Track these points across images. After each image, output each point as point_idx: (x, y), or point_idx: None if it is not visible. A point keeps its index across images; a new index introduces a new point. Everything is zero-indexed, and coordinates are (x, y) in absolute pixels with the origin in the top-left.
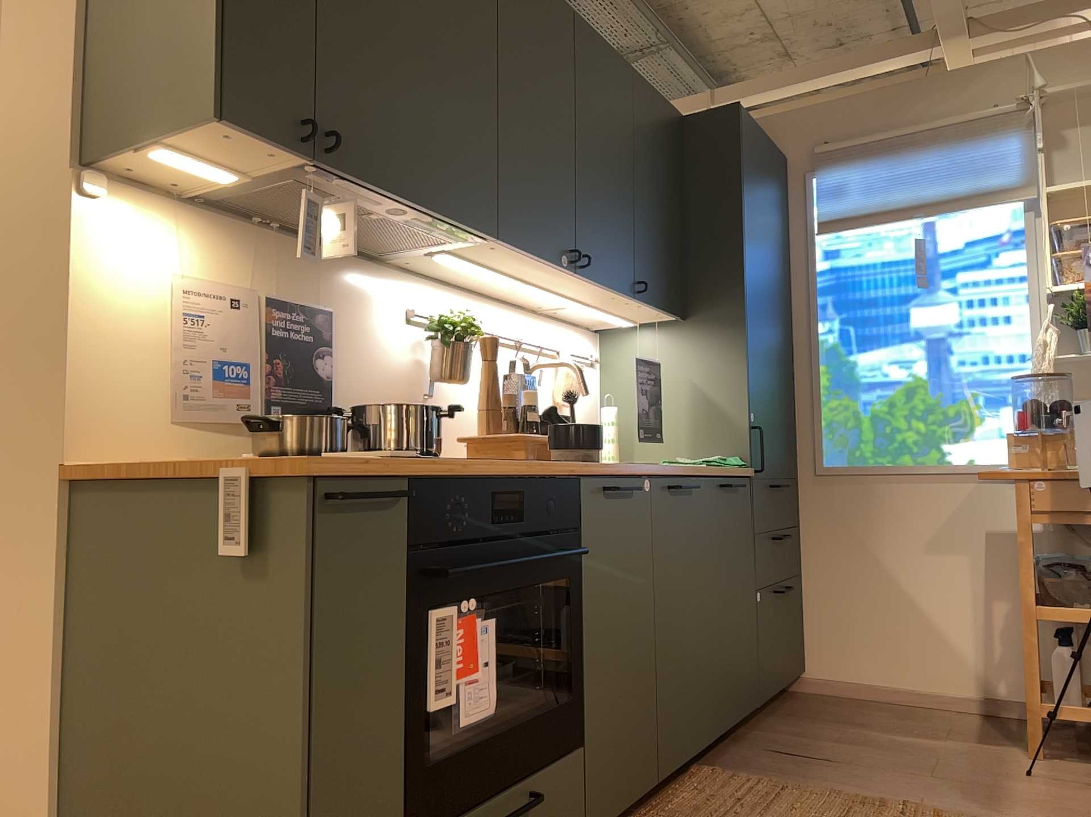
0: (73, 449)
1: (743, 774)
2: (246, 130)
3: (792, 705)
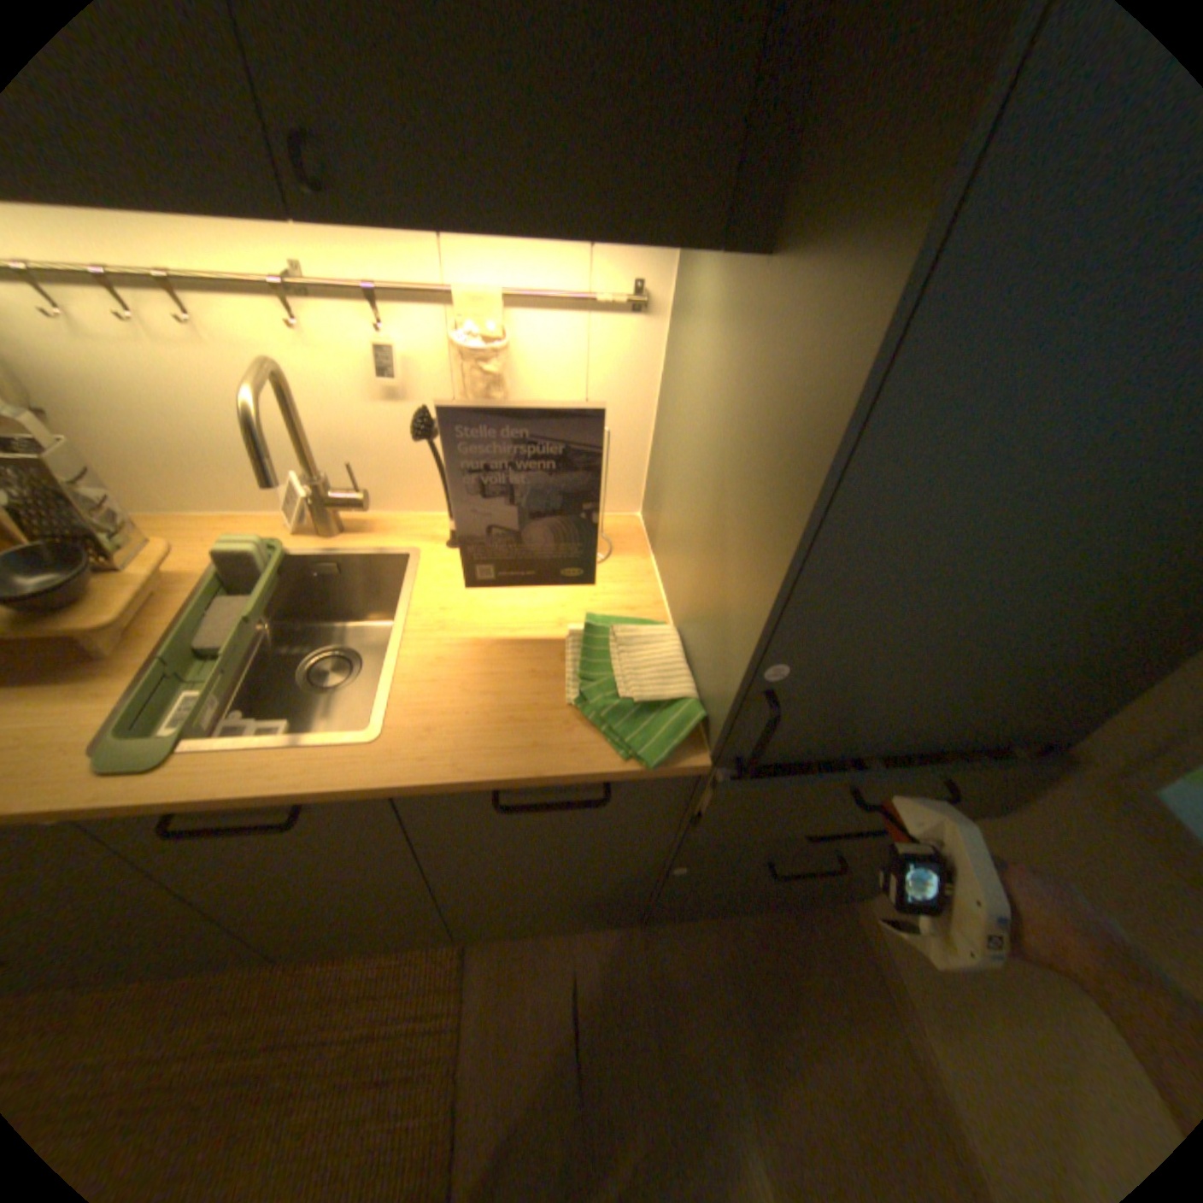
0: None
1: (464, 998)
2: None
3: (779, 924)
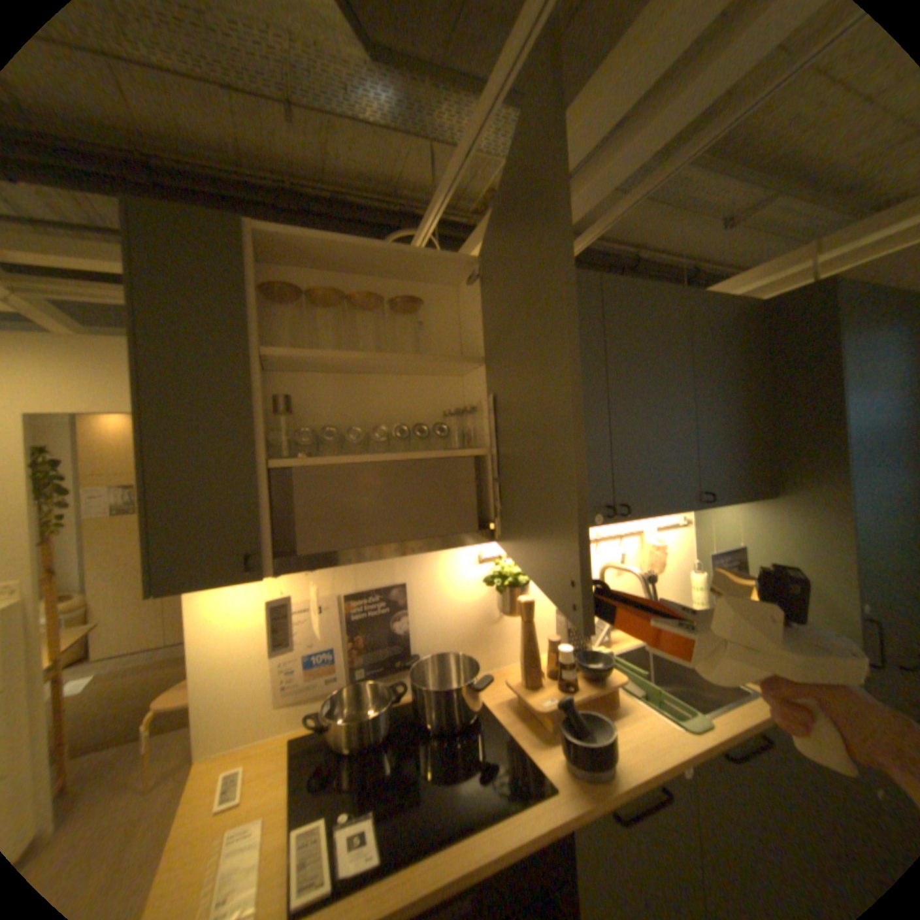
0: (200, 750)
1: None
2: (188, 586)
3: None
